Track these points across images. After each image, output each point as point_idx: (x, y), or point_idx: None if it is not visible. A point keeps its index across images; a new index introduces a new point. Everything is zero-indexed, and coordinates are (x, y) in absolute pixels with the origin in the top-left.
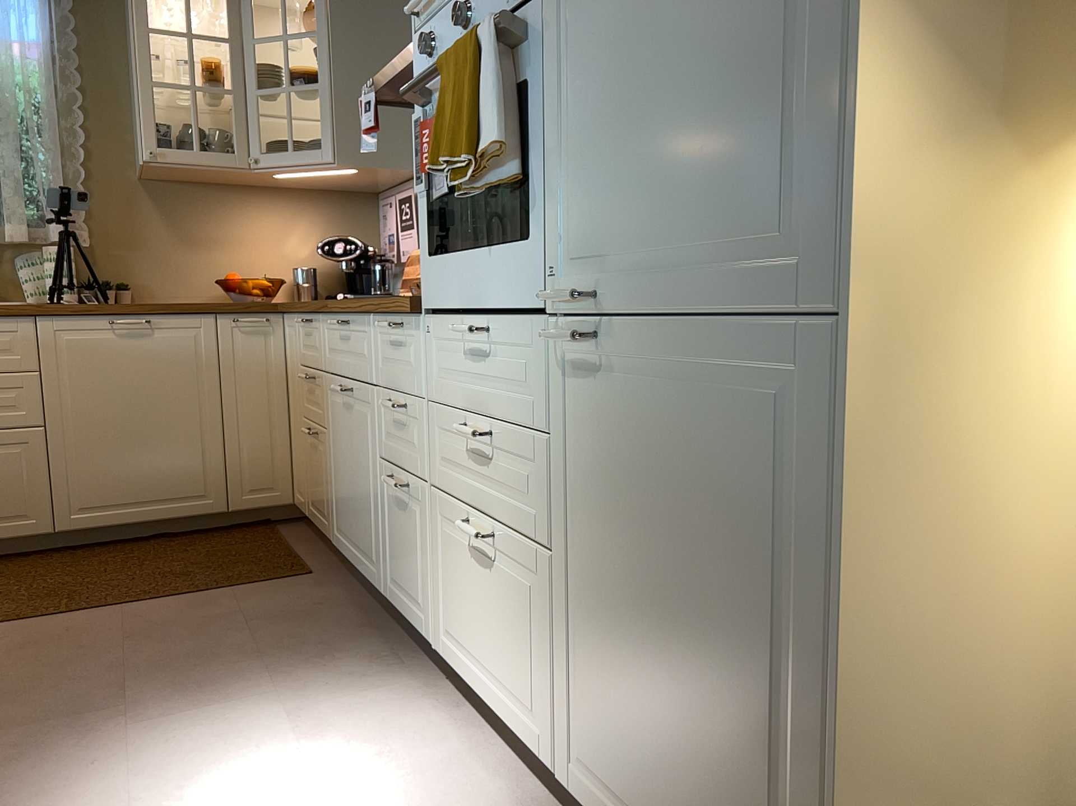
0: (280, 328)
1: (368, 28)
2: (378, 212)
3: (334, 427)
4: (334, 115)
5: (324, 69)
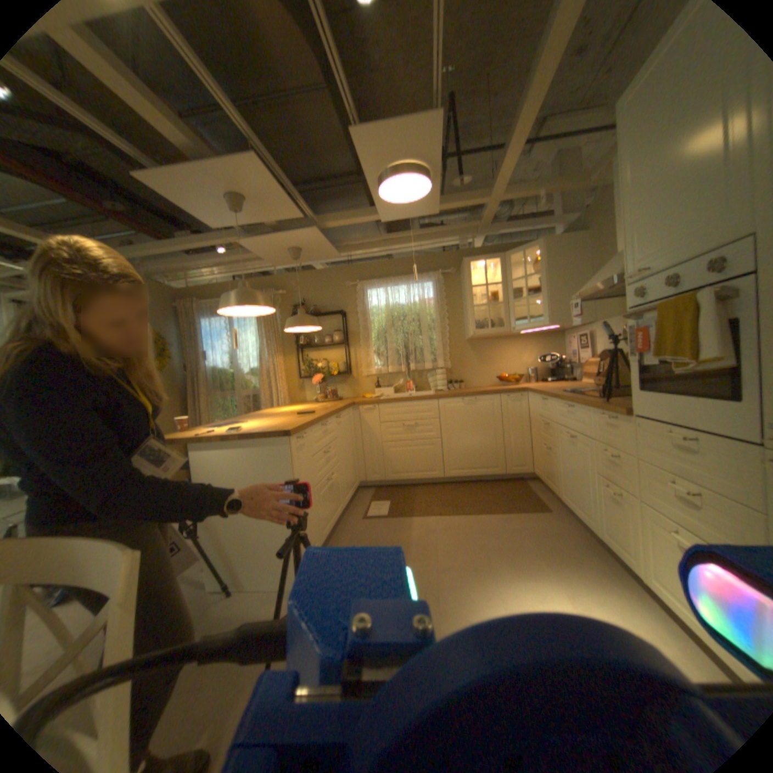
0: (525, 398)
1: (563, 264)
2: (563, 340)
3: (561, 449)
4: (548, 305)
5: (542, 286)
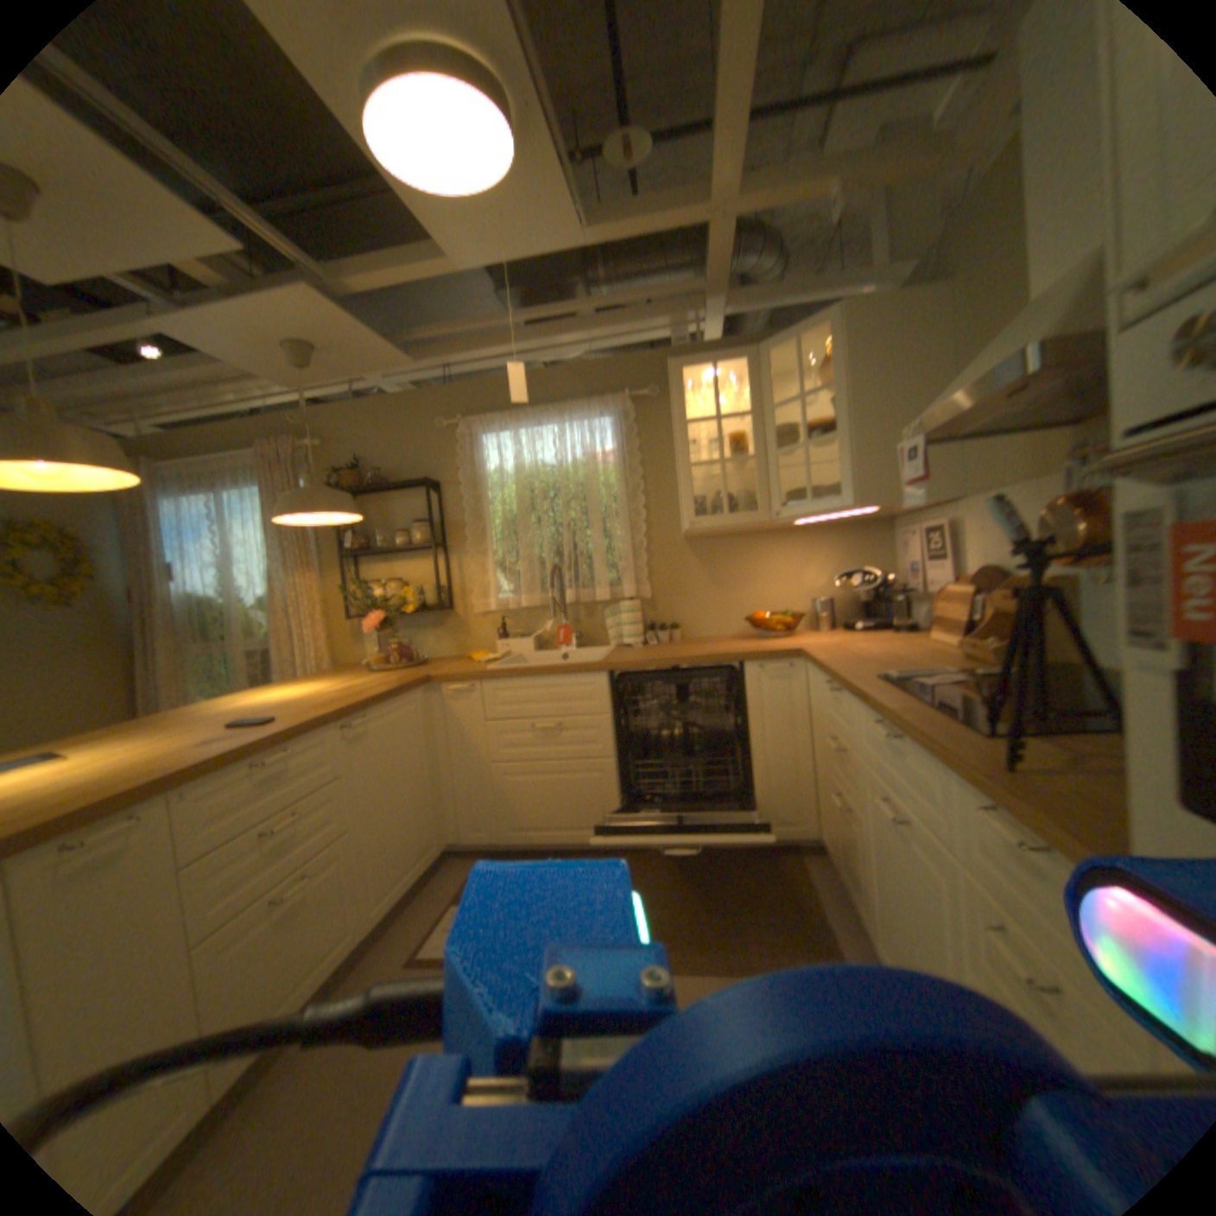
0: (802, 674)
1: (889, 364)
2: (893, 538)
3: (875, 832)
4: (853, 461)
5: (840, 417)
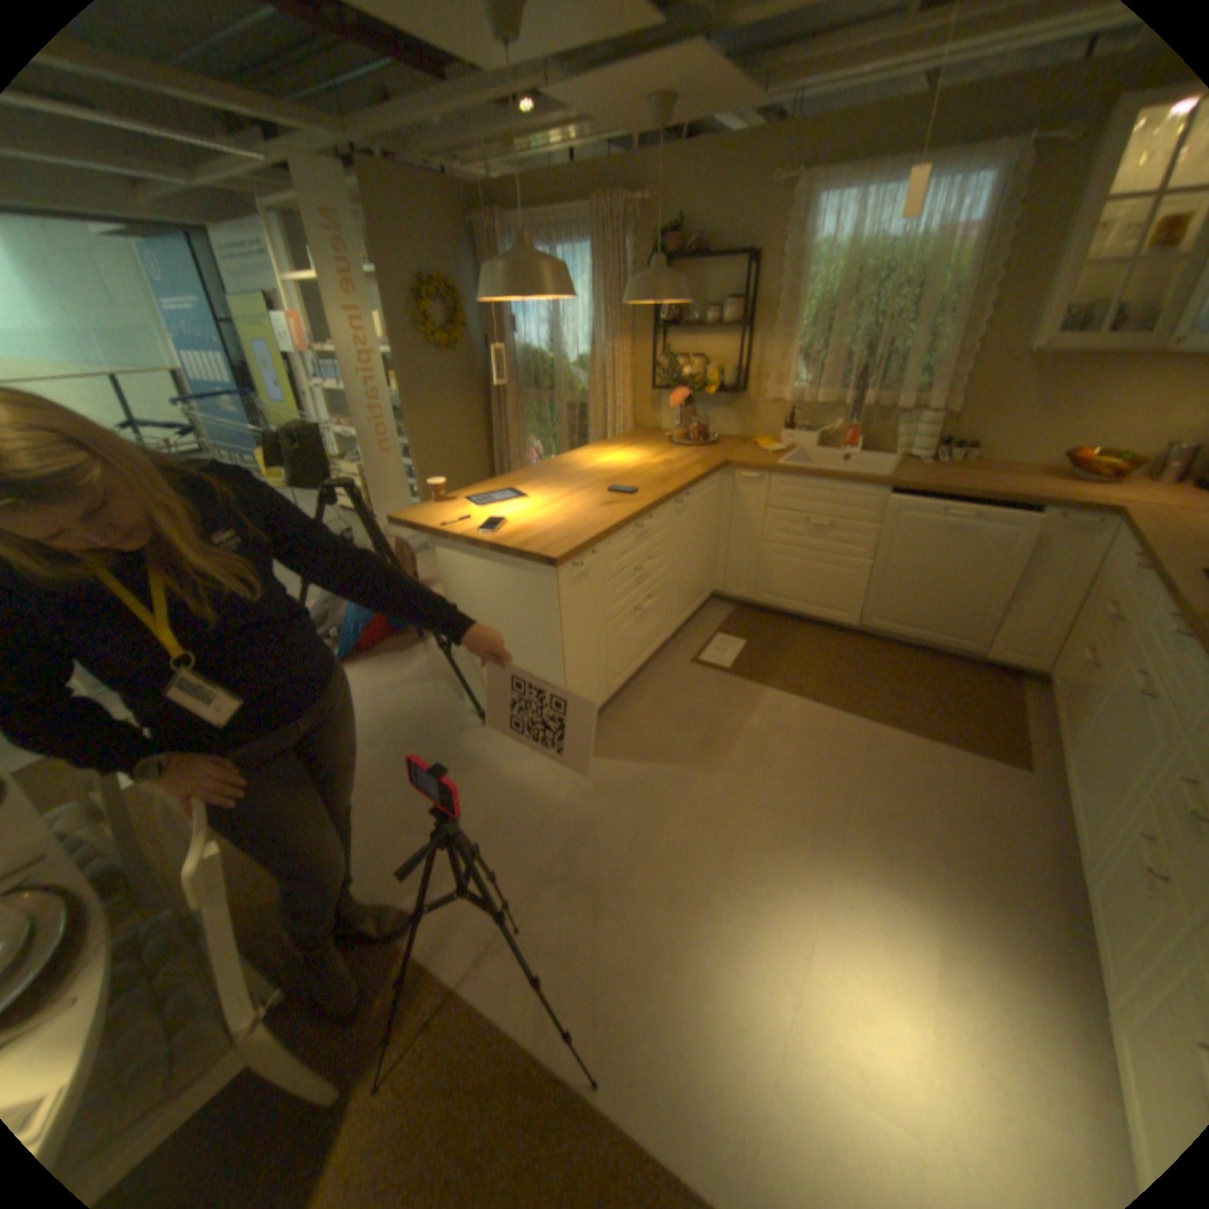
0: (1112, 531)
1: None
2: None
3: (1119, 691)
4: None
5: None
